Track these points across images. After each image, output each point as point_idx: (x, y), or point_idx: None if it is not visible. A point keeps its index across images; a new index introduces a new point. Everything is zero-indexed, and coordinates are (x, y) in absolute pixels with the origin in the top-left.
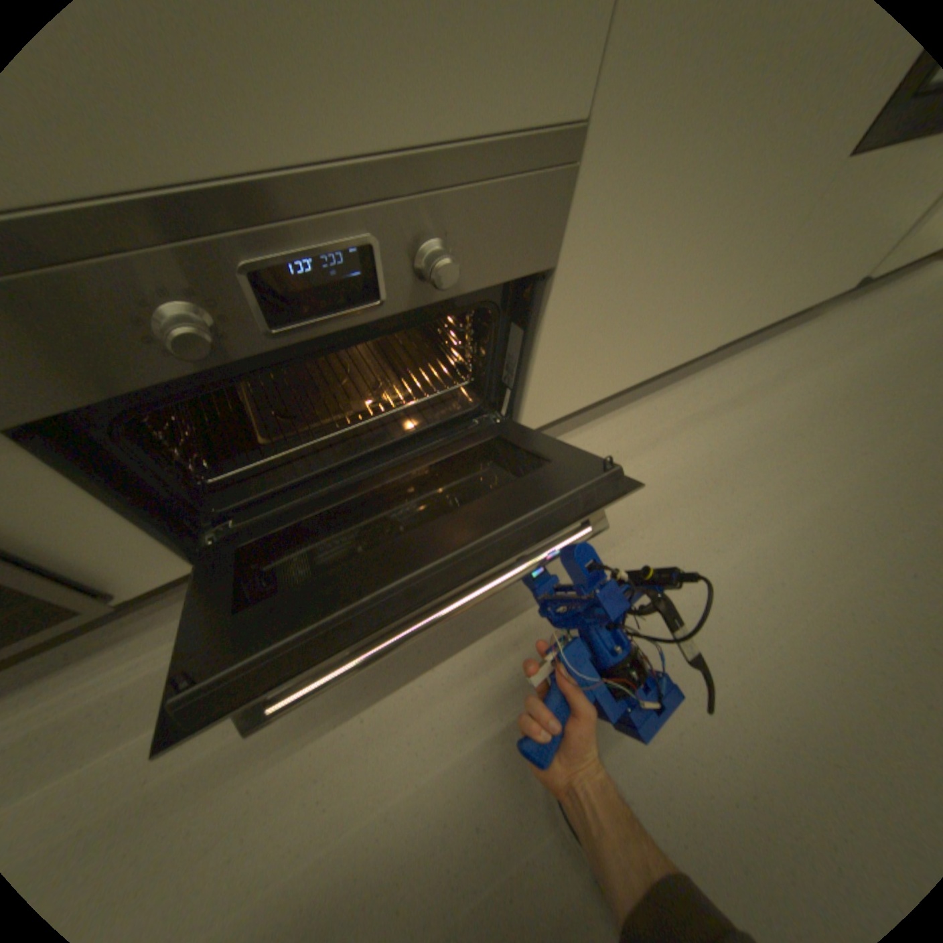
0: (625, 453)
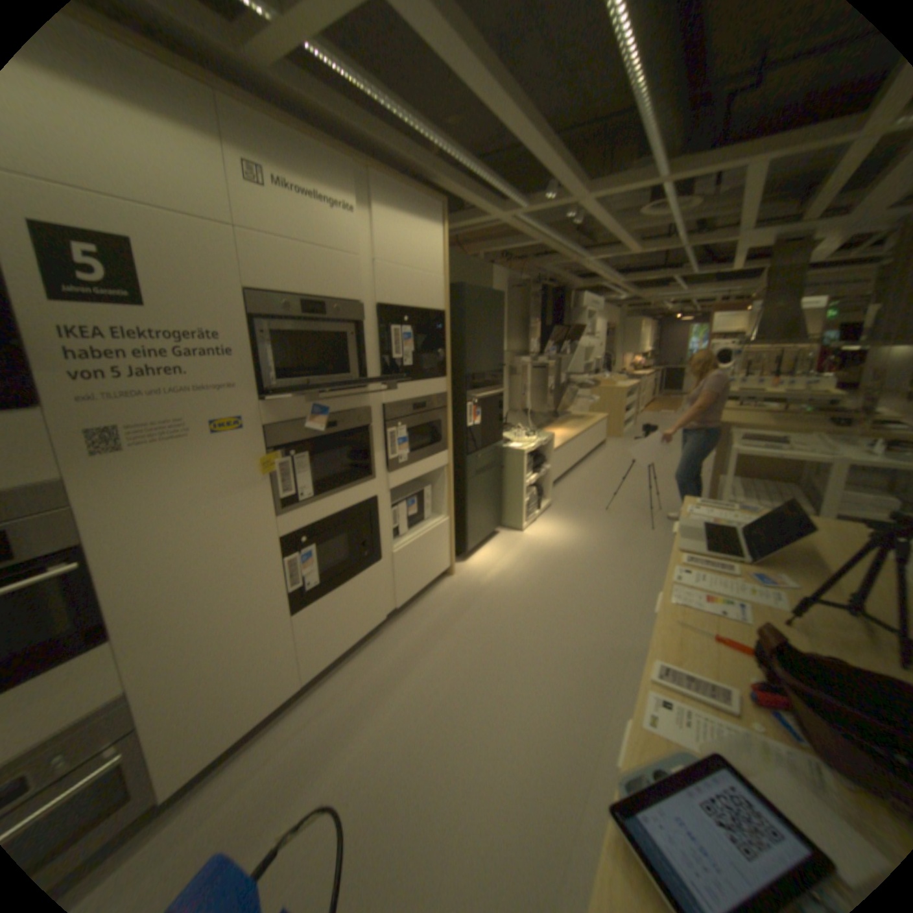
0: (247, 778)
